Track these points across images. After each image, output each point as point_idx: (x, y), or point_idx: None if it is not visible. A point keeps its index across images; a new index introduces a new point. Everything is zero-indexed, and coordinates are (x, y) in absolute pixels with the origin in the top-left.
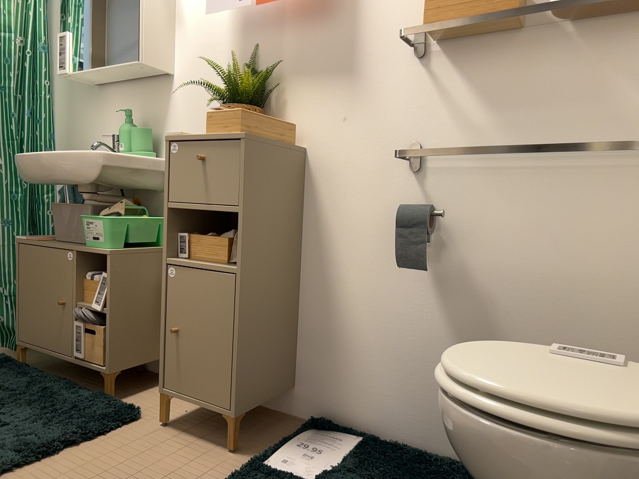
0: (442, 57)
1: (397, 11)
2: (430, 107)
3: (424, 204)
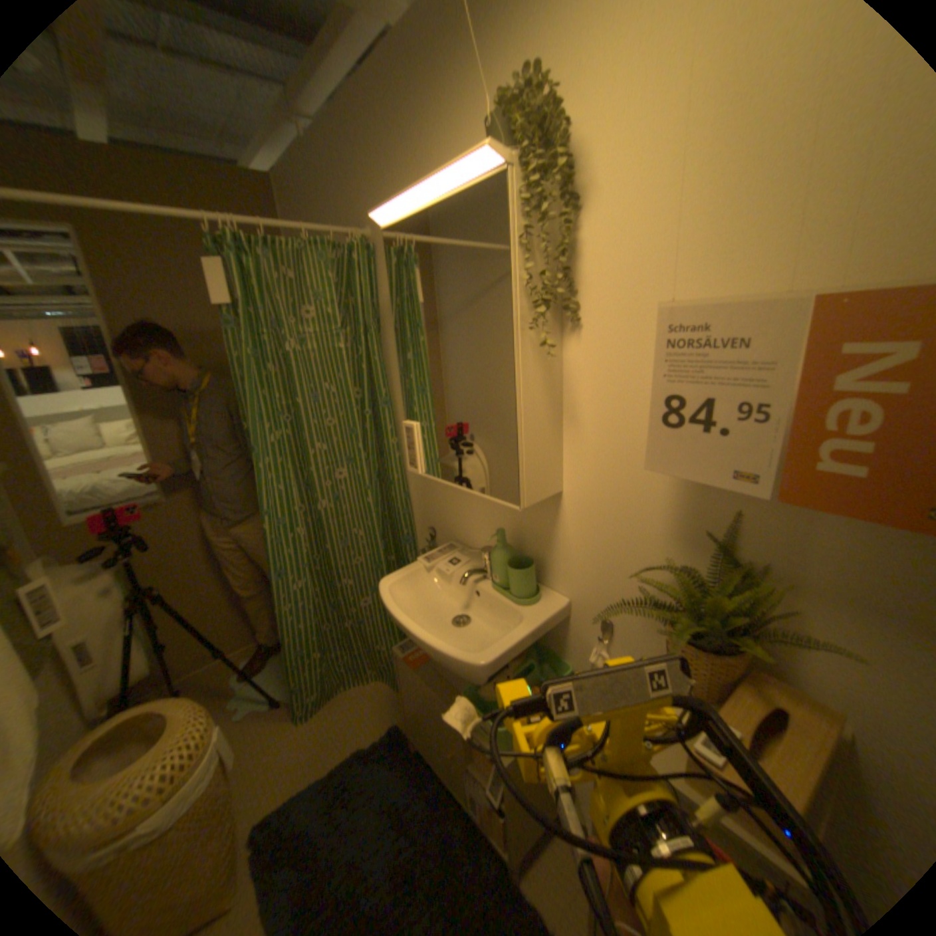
0: None
1: None
2: None
3: None
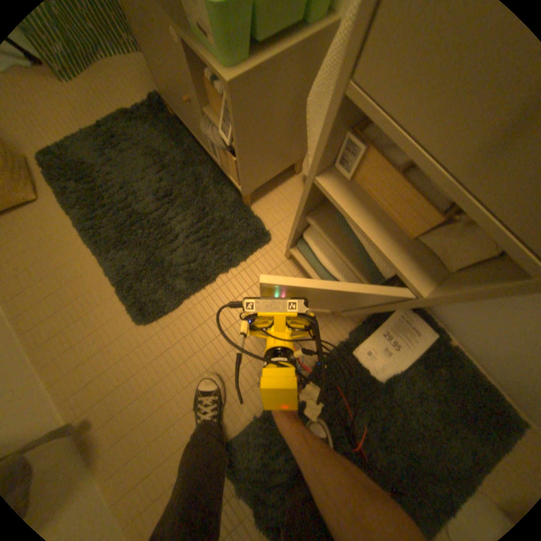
0: None
1: None
2: None
3: None
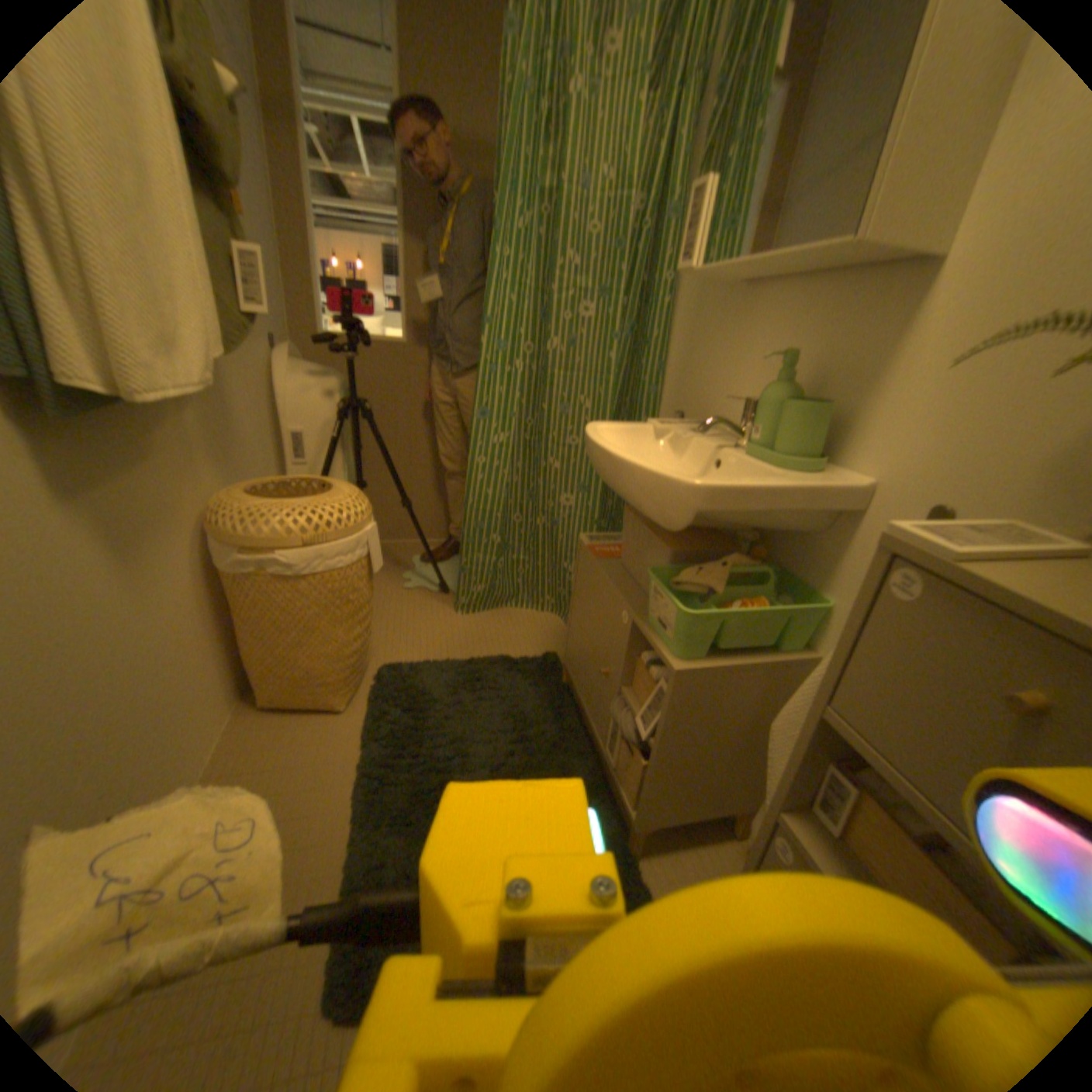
0: None
1: None
2: None
3: None
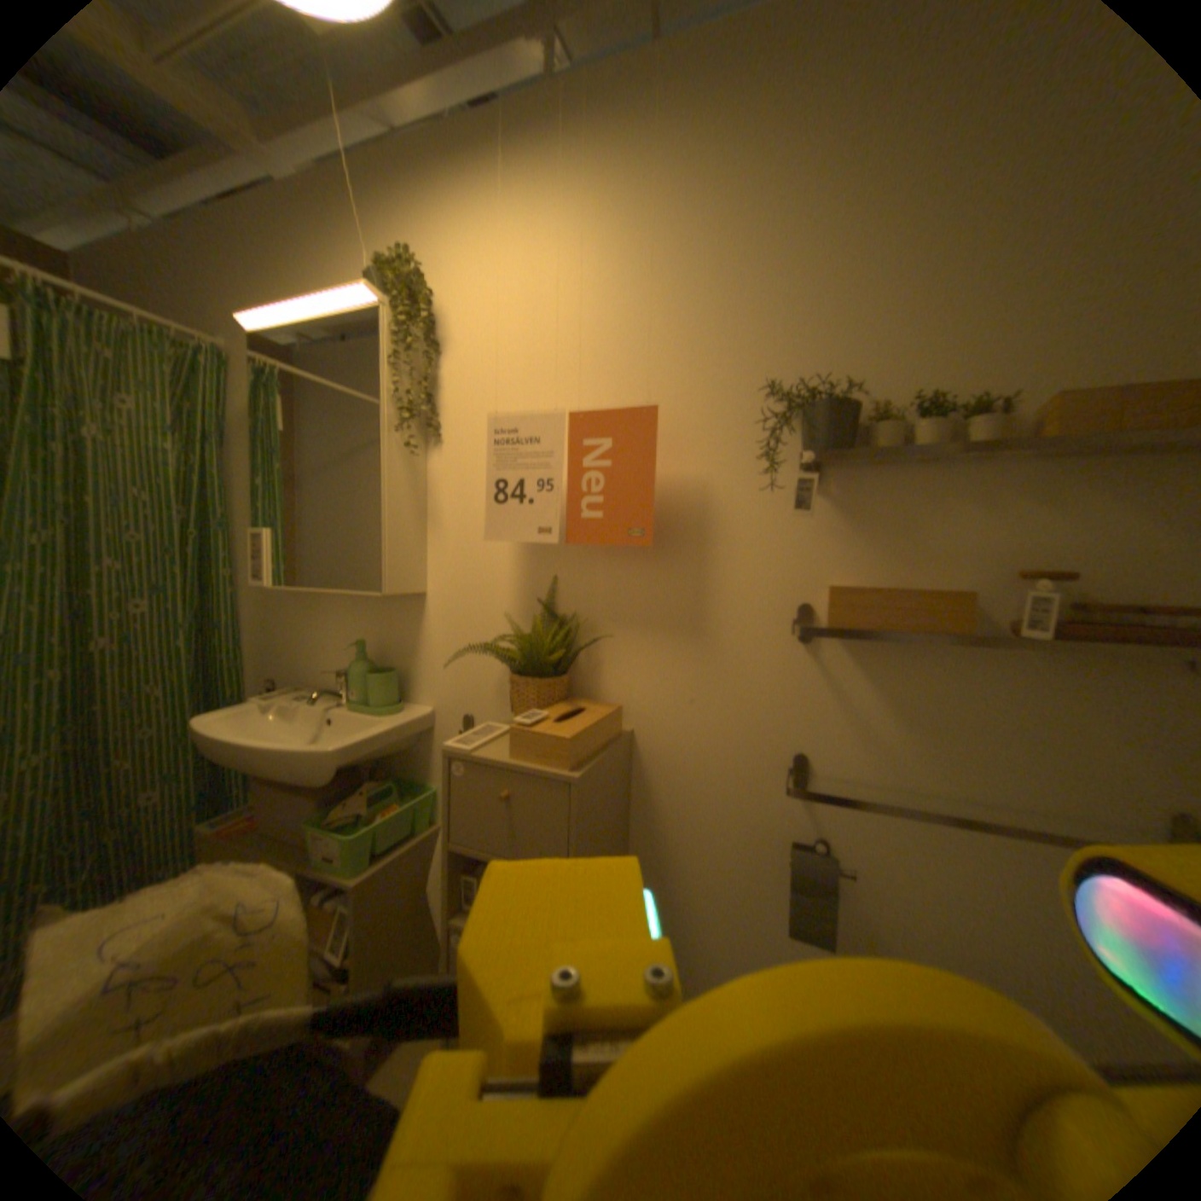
0: (844, 644)
1: (775, 567)
2: (826, 709)
3: (817, 838)
